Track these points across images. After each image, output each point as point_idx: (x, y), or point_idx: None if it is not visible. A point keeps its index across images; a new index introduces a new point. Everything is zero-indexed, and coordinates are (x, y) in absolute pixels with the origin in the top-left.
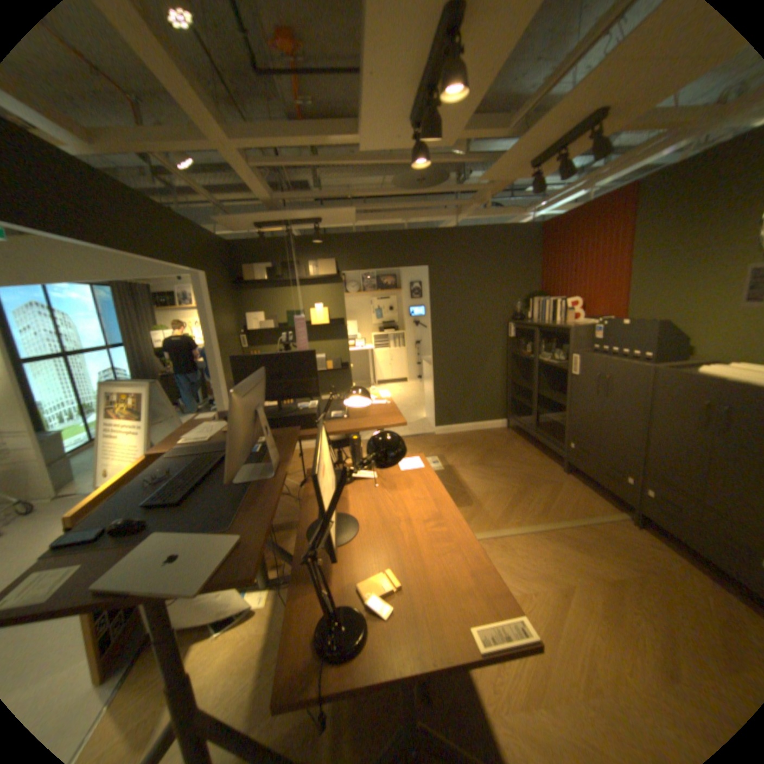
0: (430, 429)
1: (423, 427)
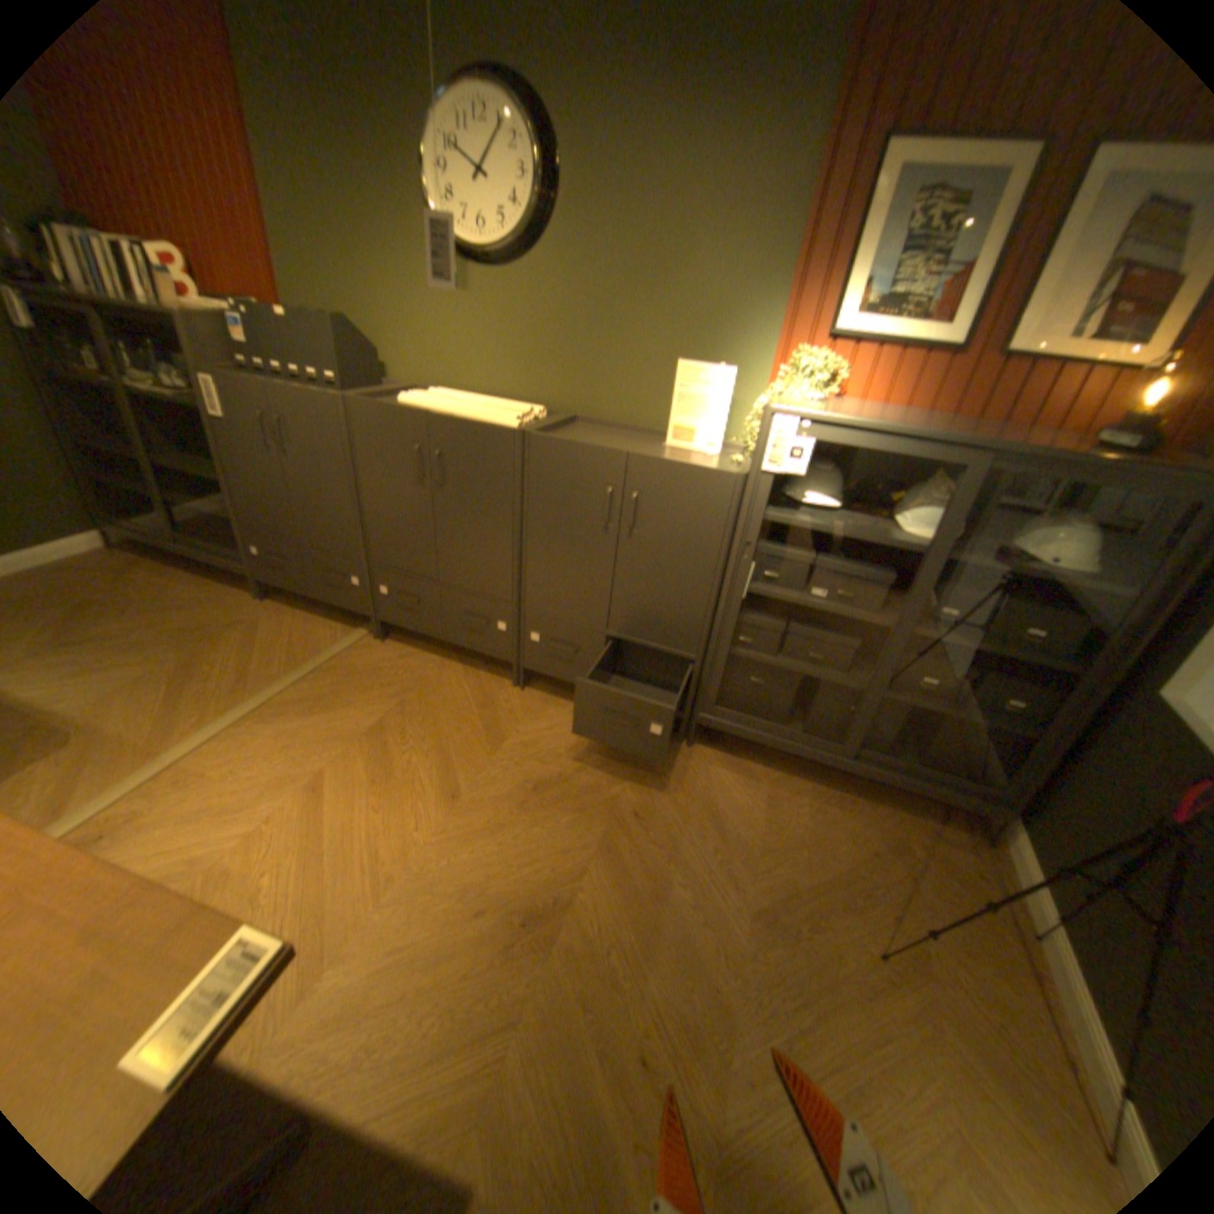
0: None
1: None
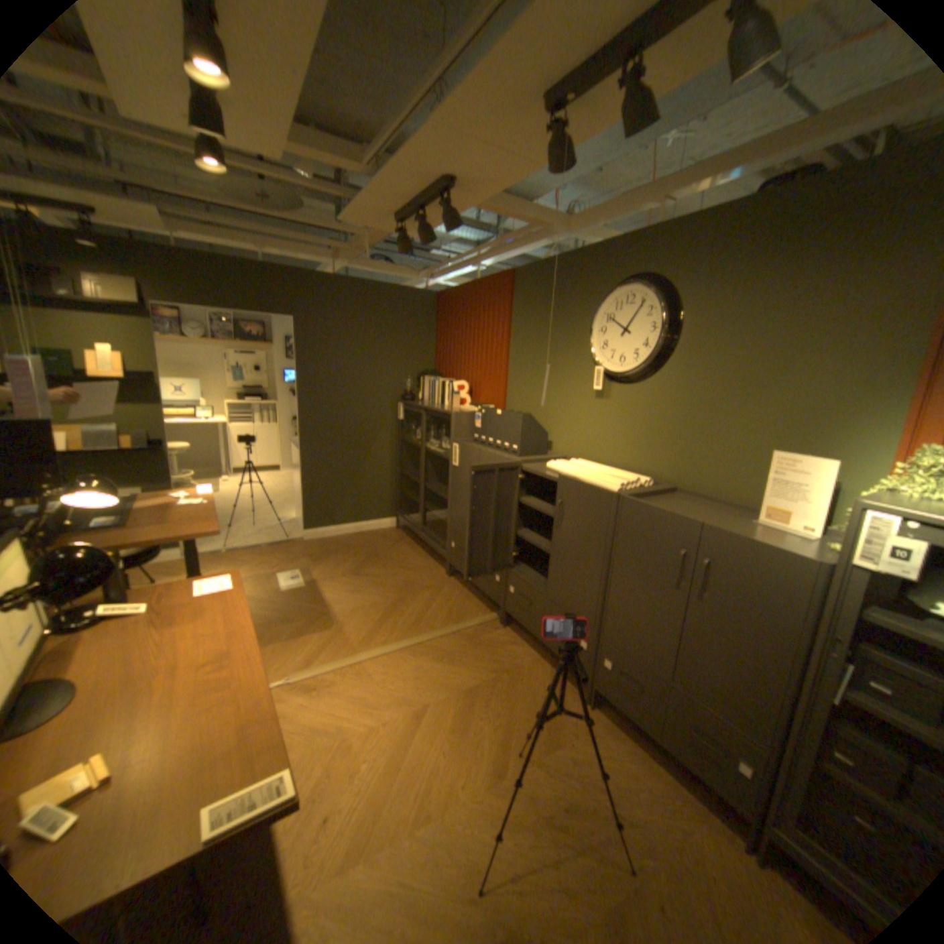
0: (300, 532)
1: (290, 531)
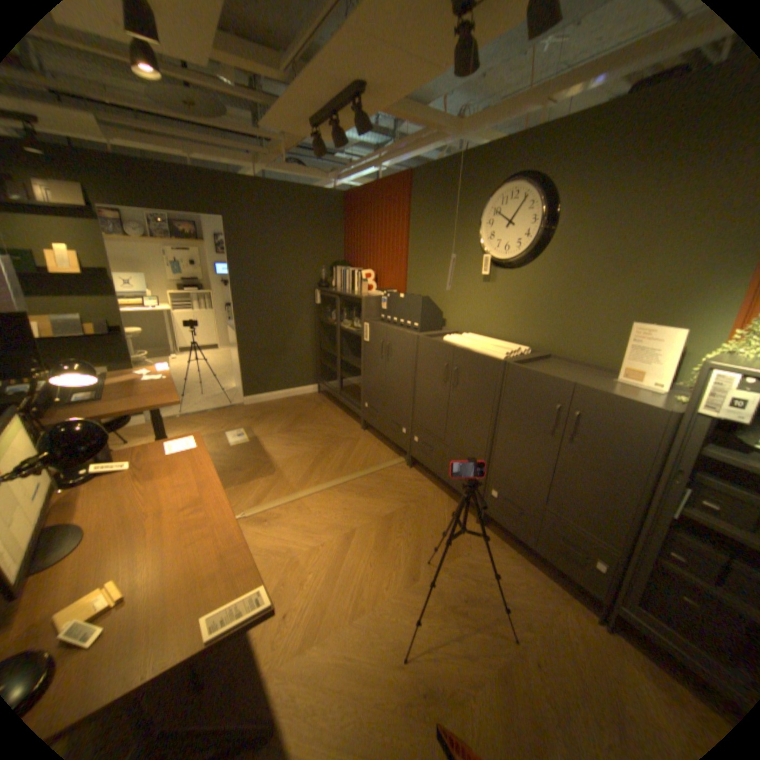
0: (241, 399)
1: (232, 398)
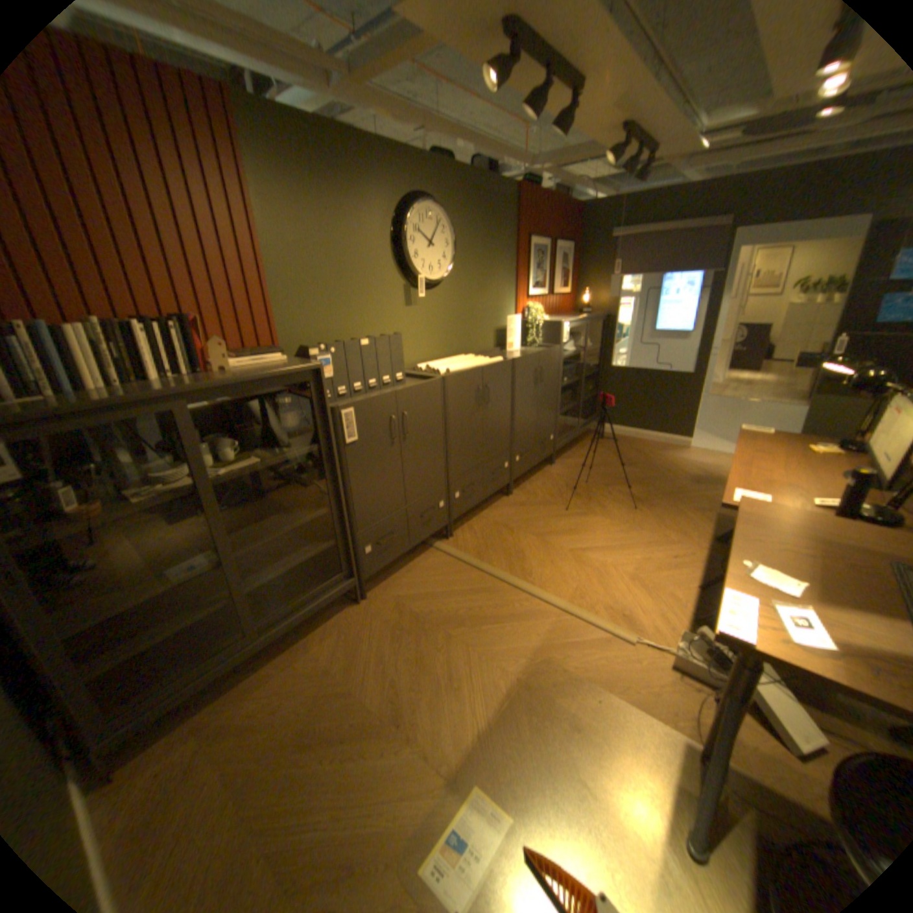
0: None
1: None
